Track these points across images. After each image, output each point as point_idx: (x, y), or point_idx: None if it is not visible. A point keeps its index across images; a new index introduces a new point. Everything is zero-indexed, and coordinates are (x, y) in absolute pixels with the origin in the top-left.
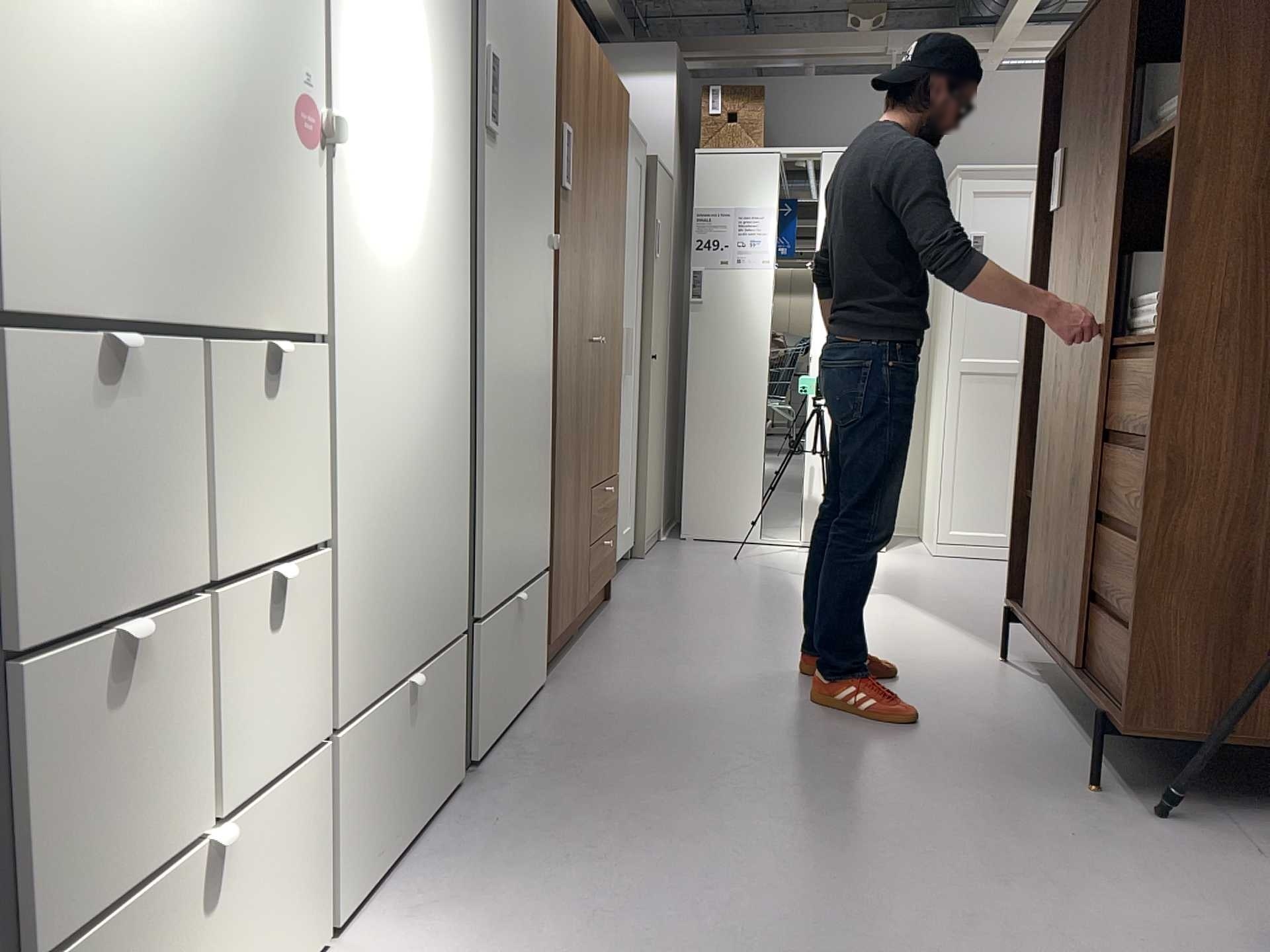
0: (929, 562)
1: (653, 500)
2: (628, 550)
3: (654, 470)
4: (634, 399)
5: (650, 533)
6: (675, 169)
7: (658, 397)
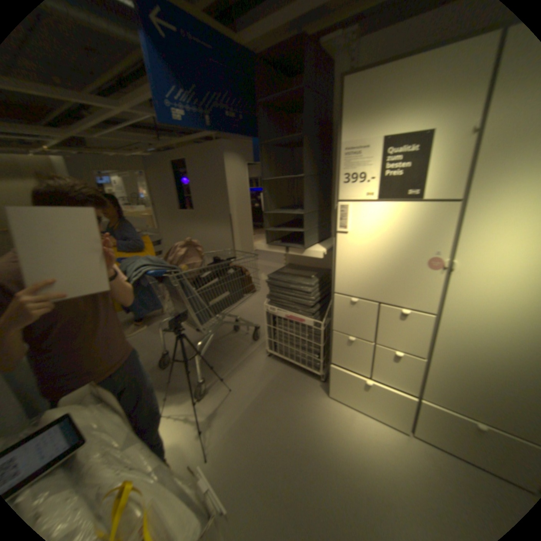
0: None
1: None
2: None
3: None
4: None
5: None
6: None
7: None
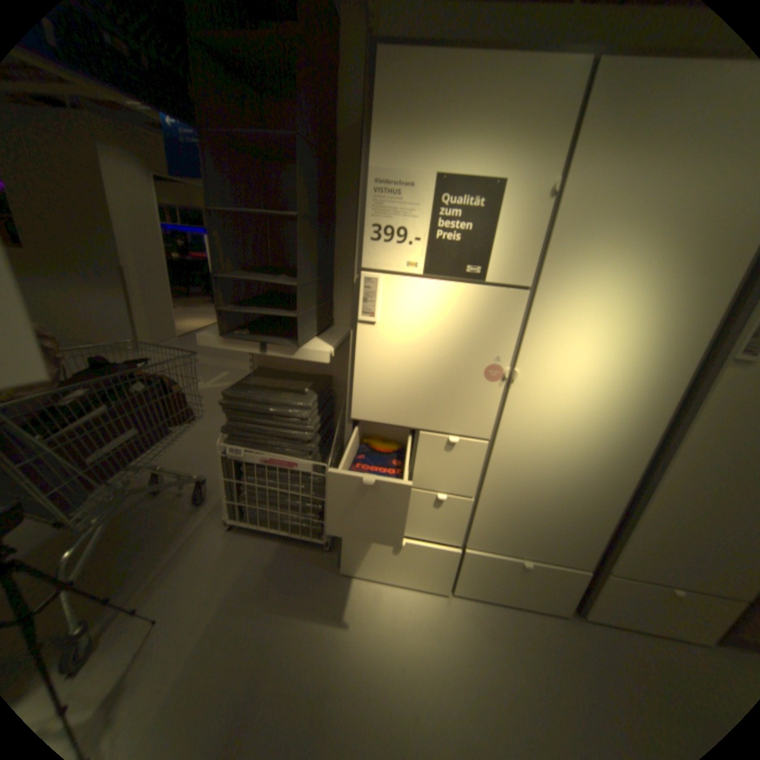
0: None
1: None
2: None
3: None
4: None
5: None
6: None
7: None
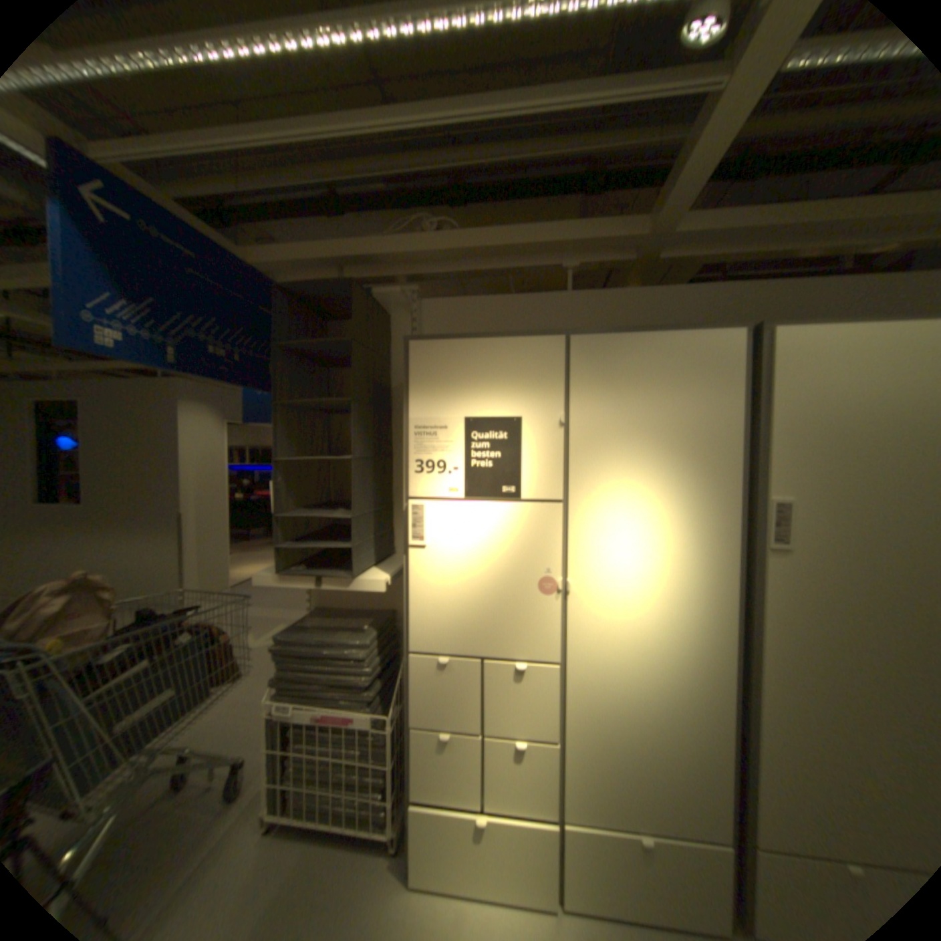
0: None
1: None
2: None
3: None
4: None
5: None
6: None
7: None
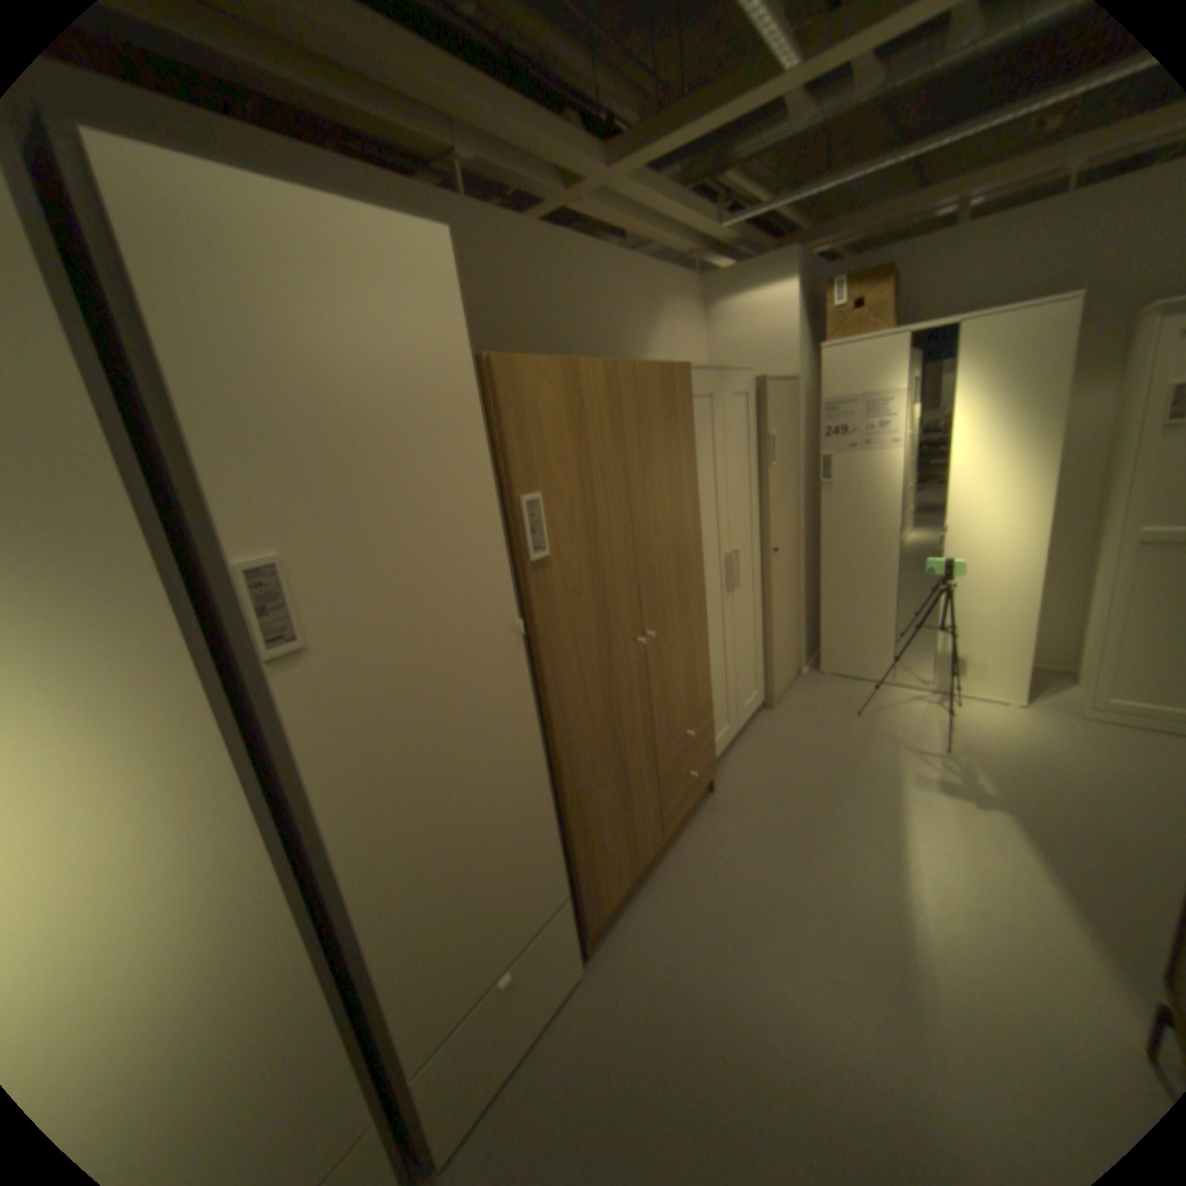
0: (1078, 733)
1: (785, 658)
2: (755, 711)
3: (784, 635)
4: (754, 595)
5: (782, 684)
6: (802, 366)
7: (786, 577)
